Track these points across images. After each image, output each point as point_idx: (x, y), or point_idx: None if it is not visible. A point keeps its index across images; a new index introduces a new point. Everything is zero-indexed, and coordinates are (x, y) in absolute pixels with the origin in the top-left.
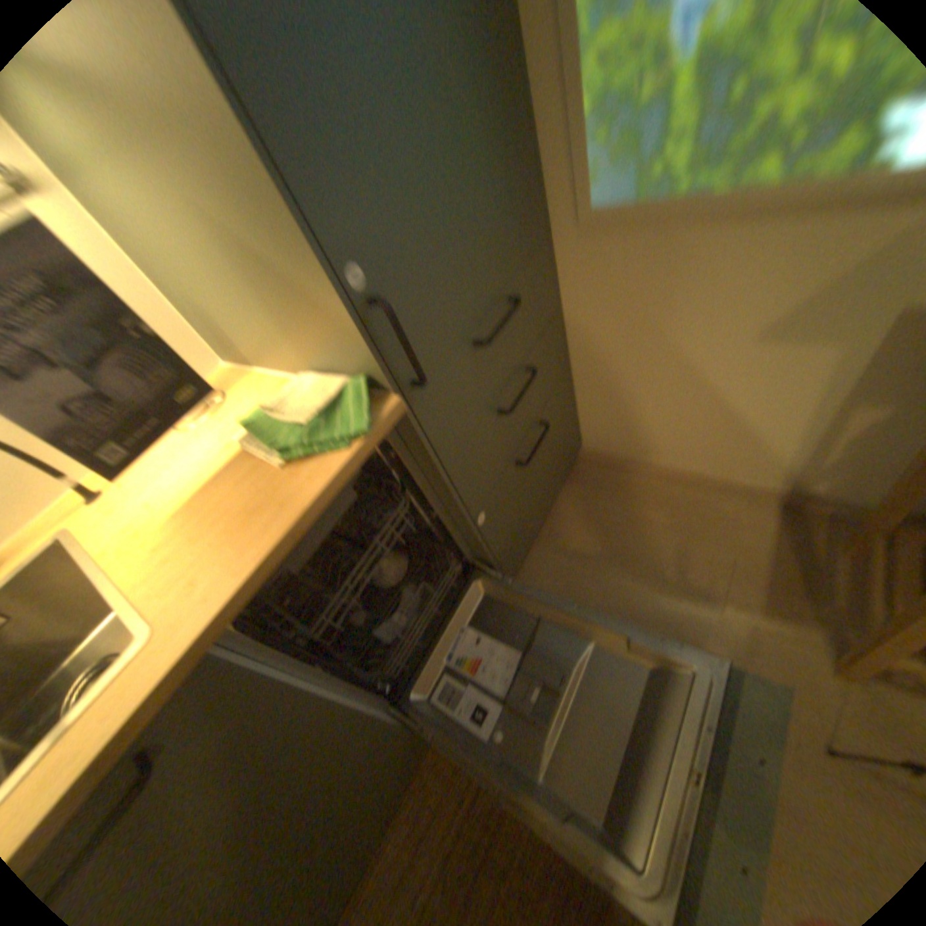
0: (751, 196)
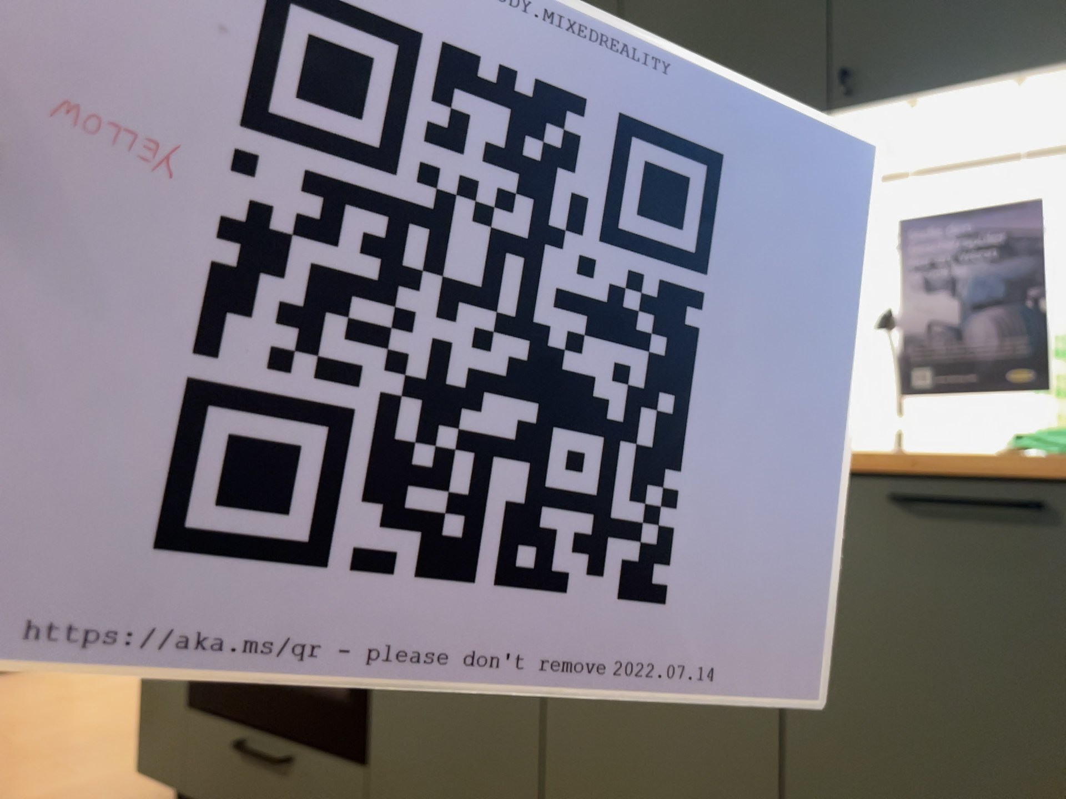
0: None
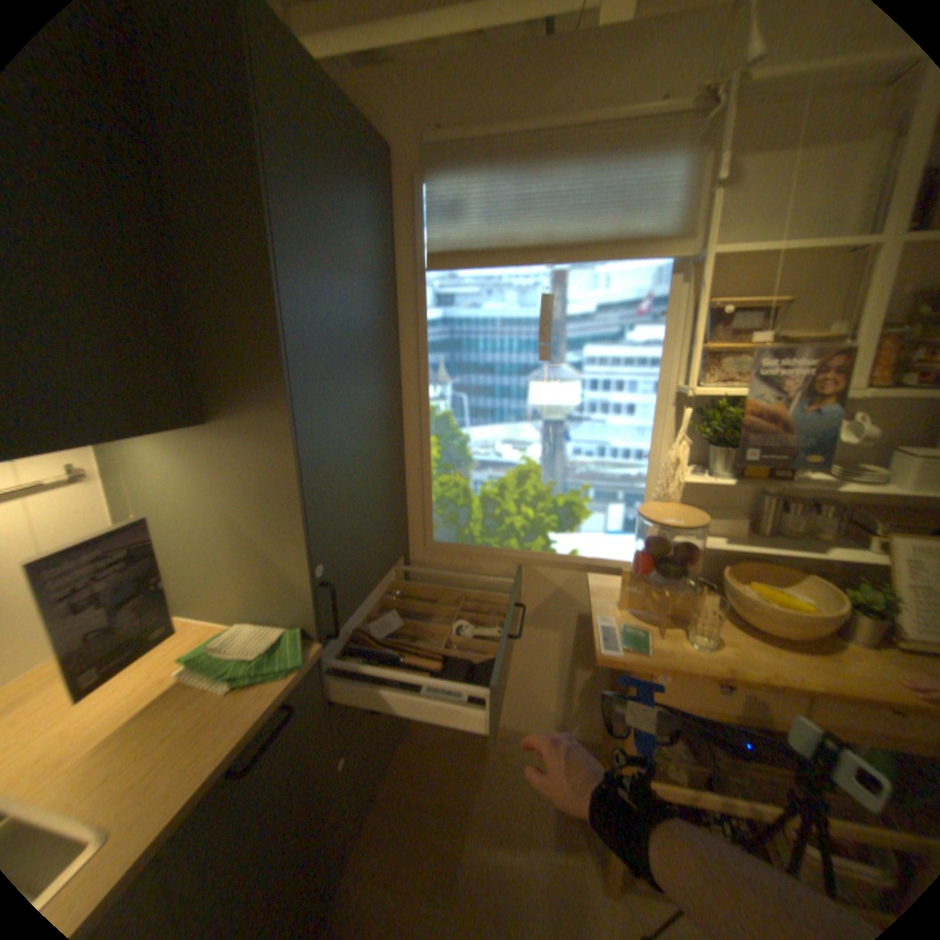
0: (508, 553)
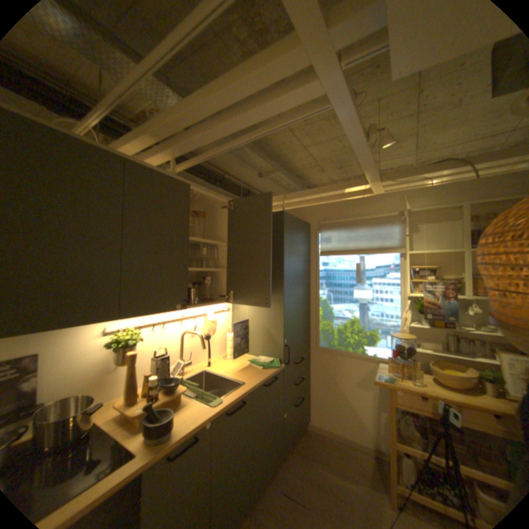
0: (348, 354)
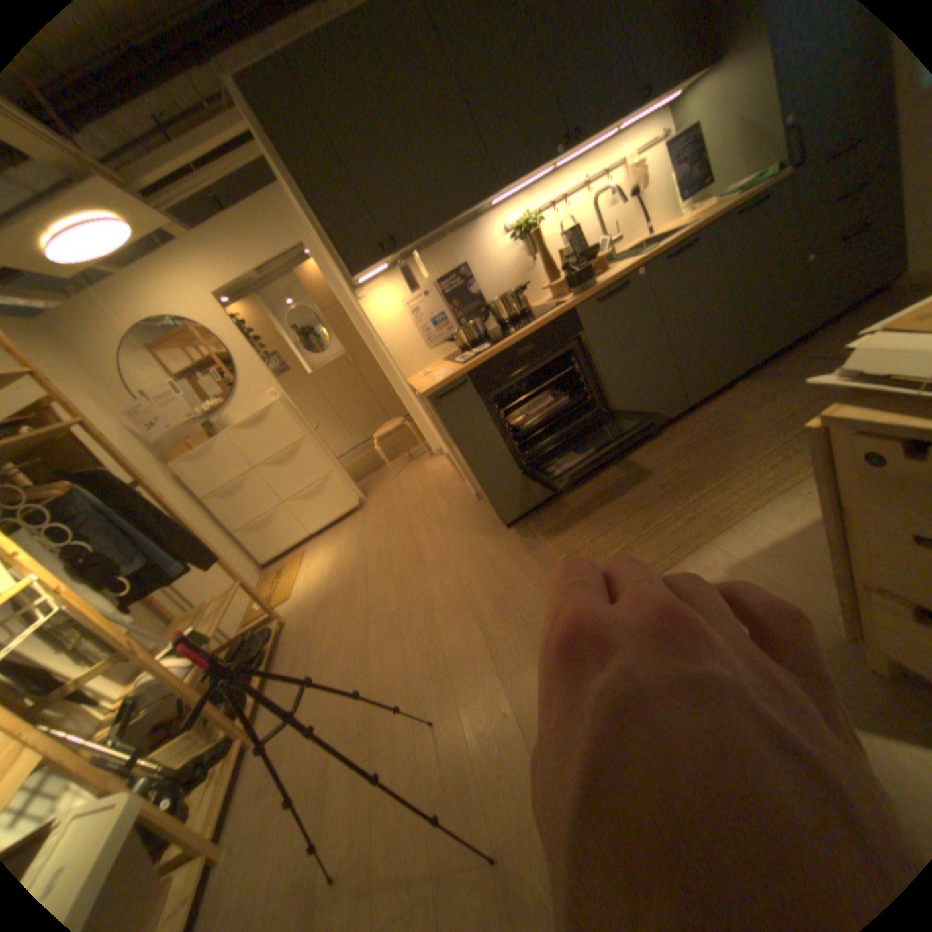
0: None
